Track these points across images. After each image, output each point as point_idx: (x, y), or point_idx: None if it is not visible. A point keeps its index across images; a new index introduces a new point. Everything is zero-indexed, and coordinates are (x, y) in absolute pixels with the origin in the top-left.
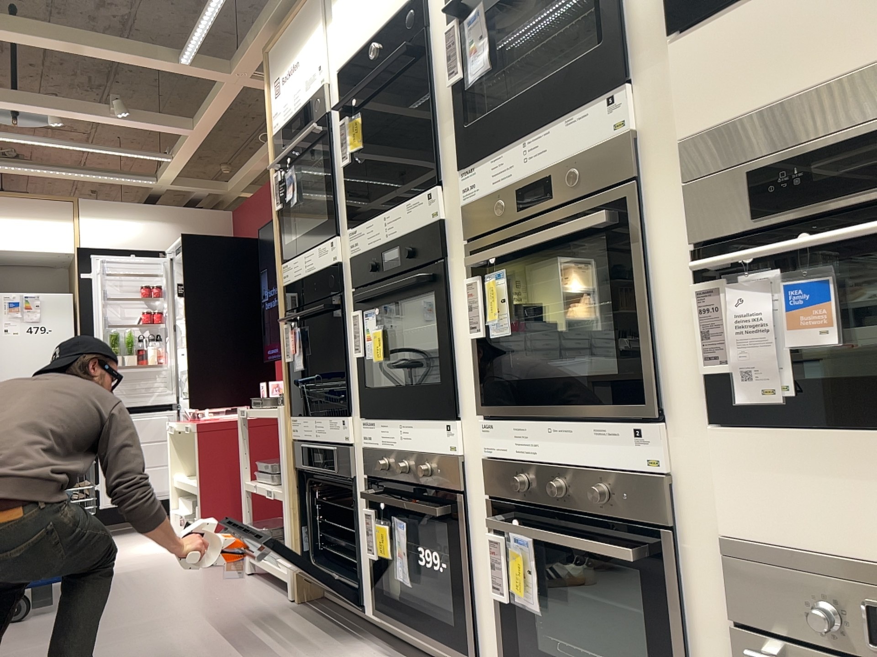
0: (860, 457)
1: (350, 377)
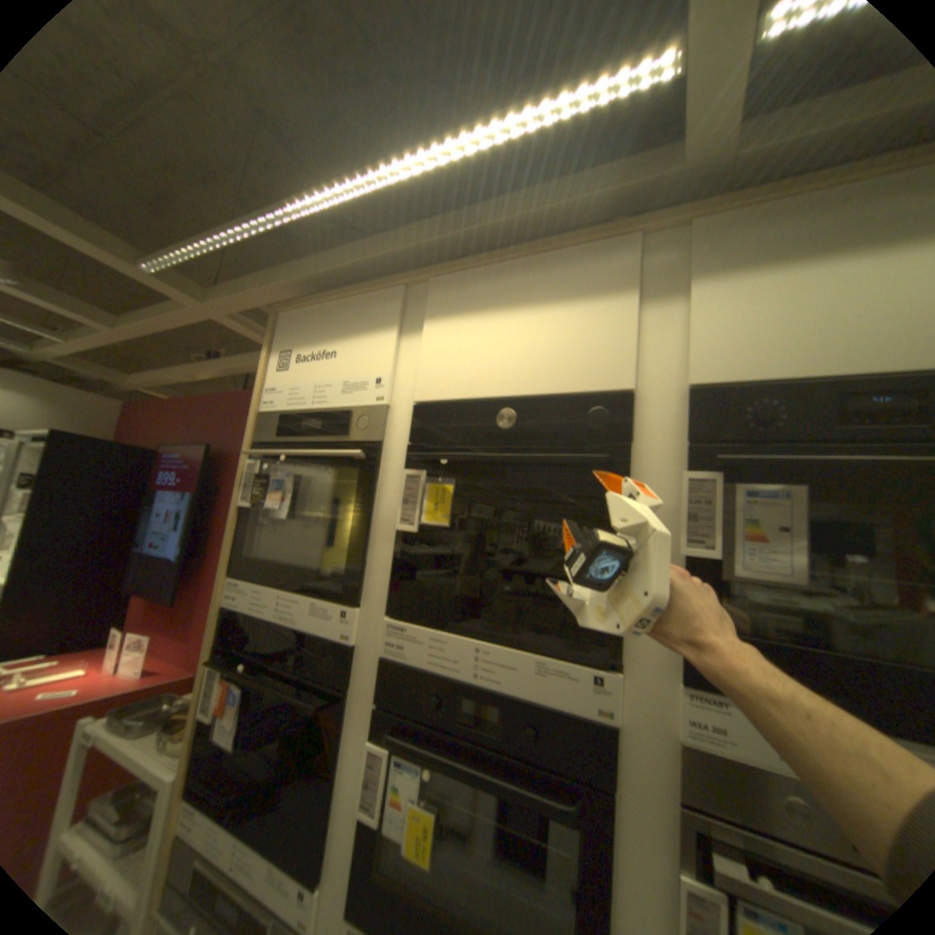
0: None
1: (335, 826)
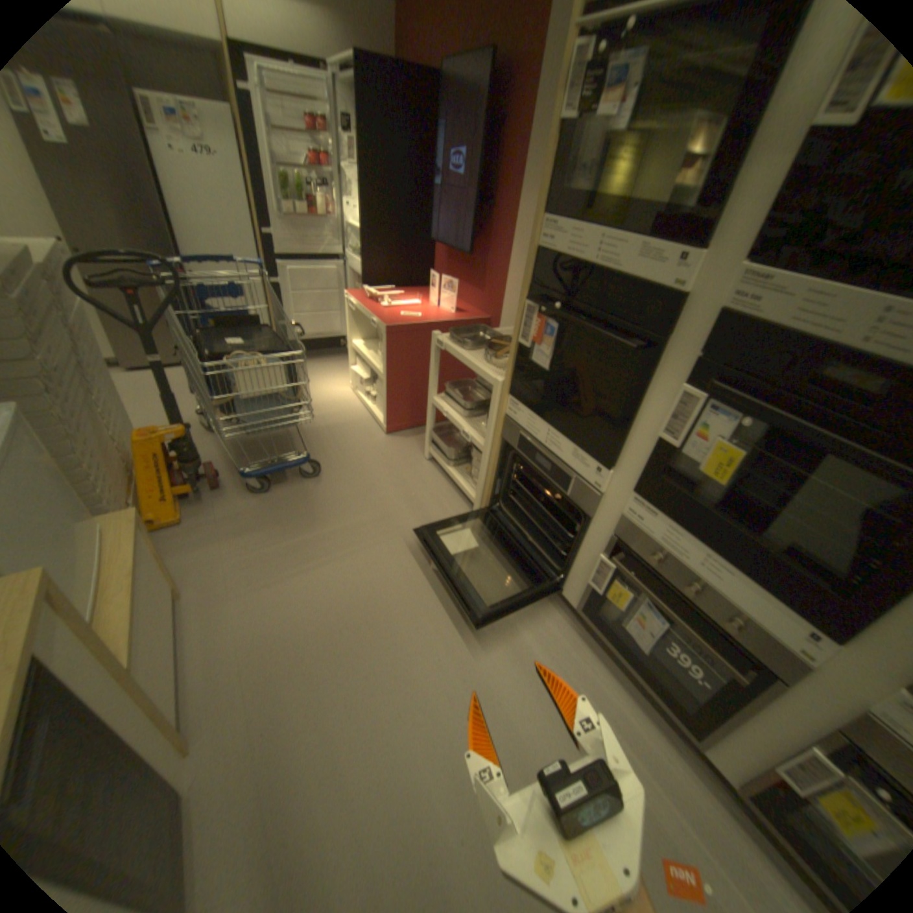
0: None
1: (634, 437)
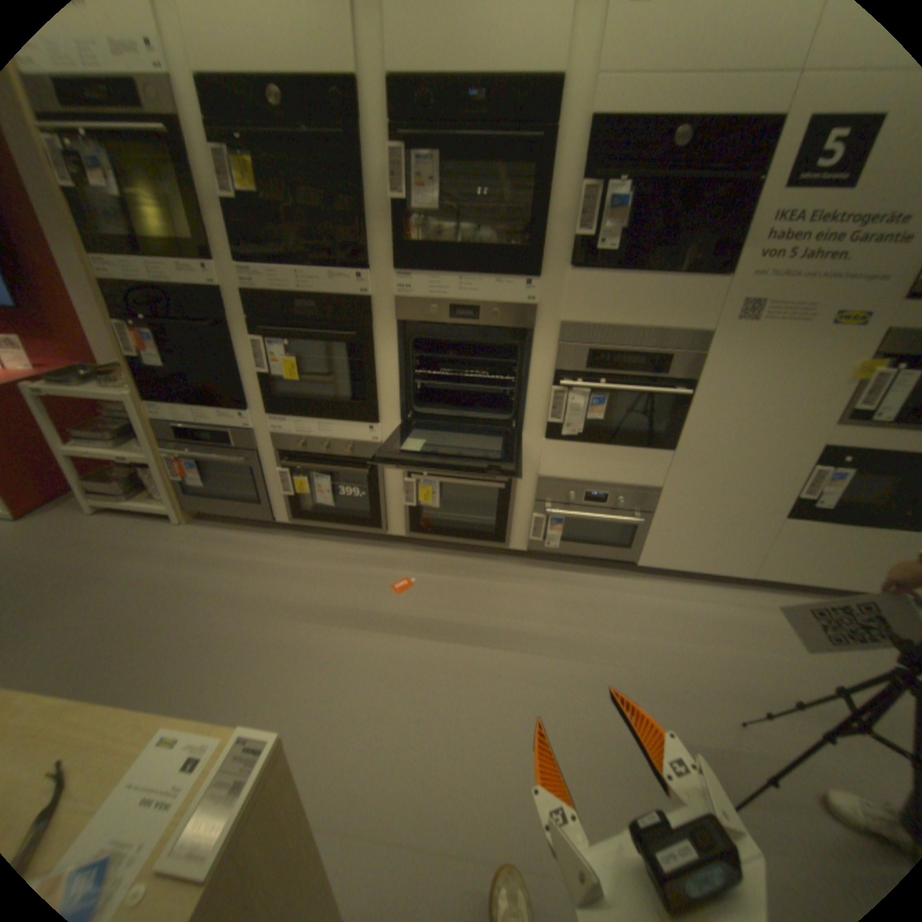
0: (594, 453)
1: (244, 384)
